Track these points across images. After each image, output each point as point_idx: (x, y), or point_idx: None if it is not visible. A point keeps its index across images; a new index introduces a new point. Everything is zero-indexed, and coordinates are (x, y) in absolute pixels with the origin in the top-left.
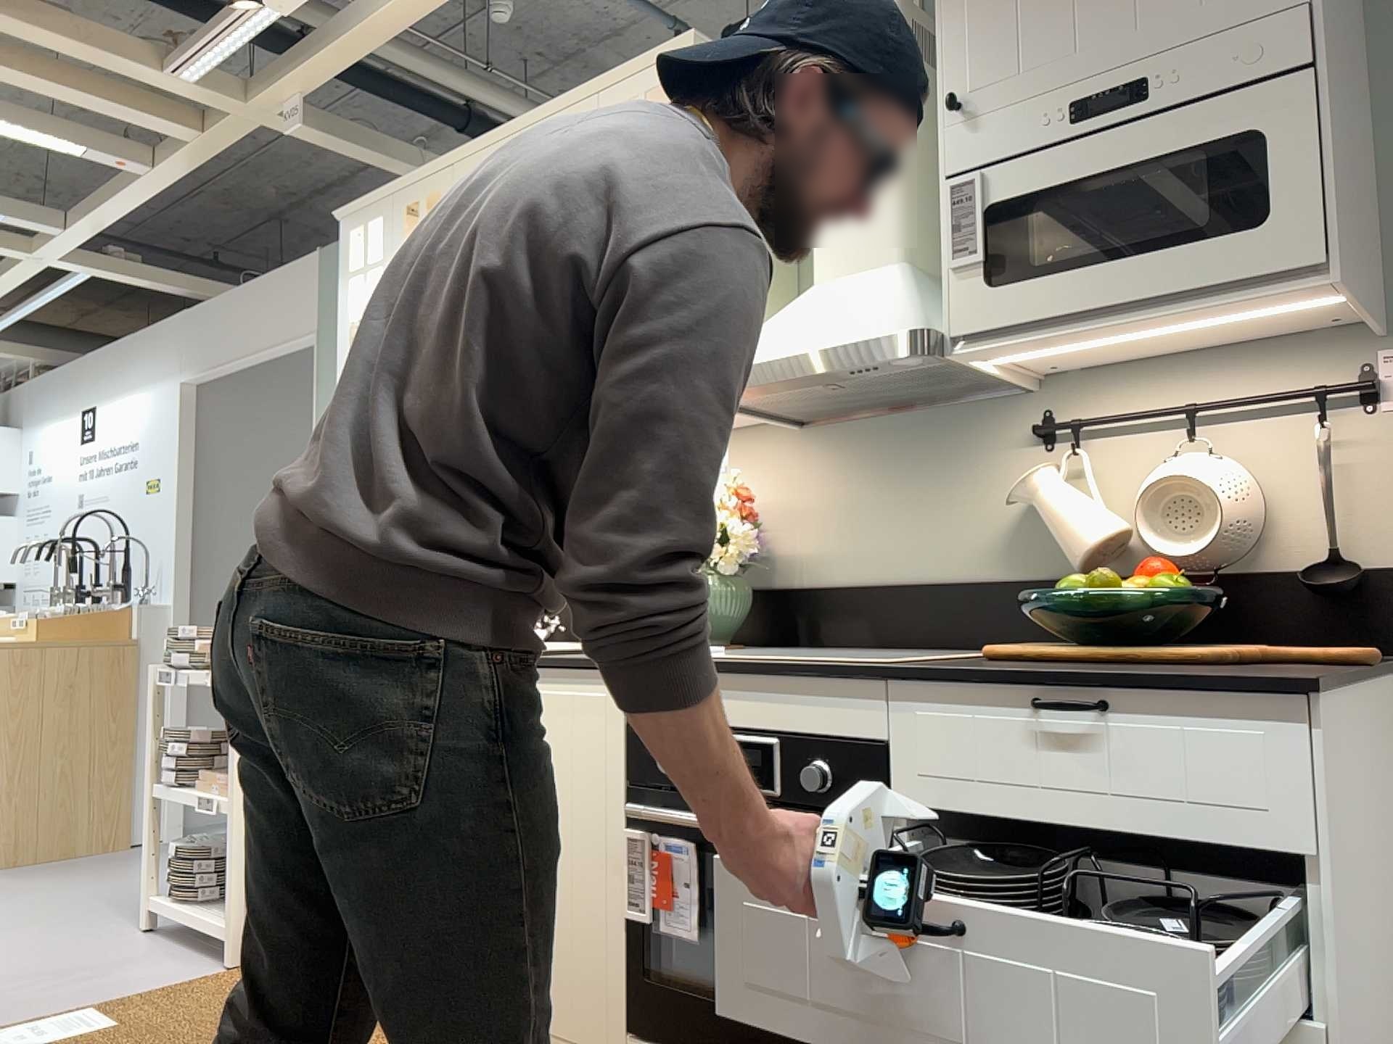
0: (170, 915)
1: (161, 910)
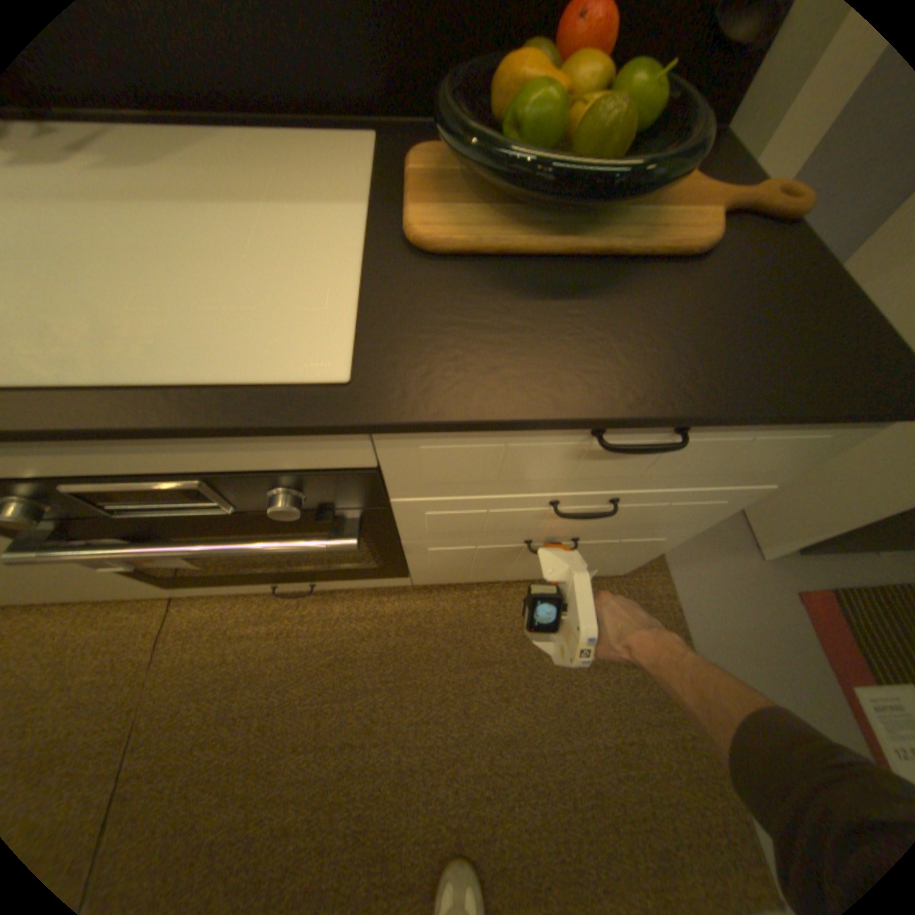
0: None
1: None
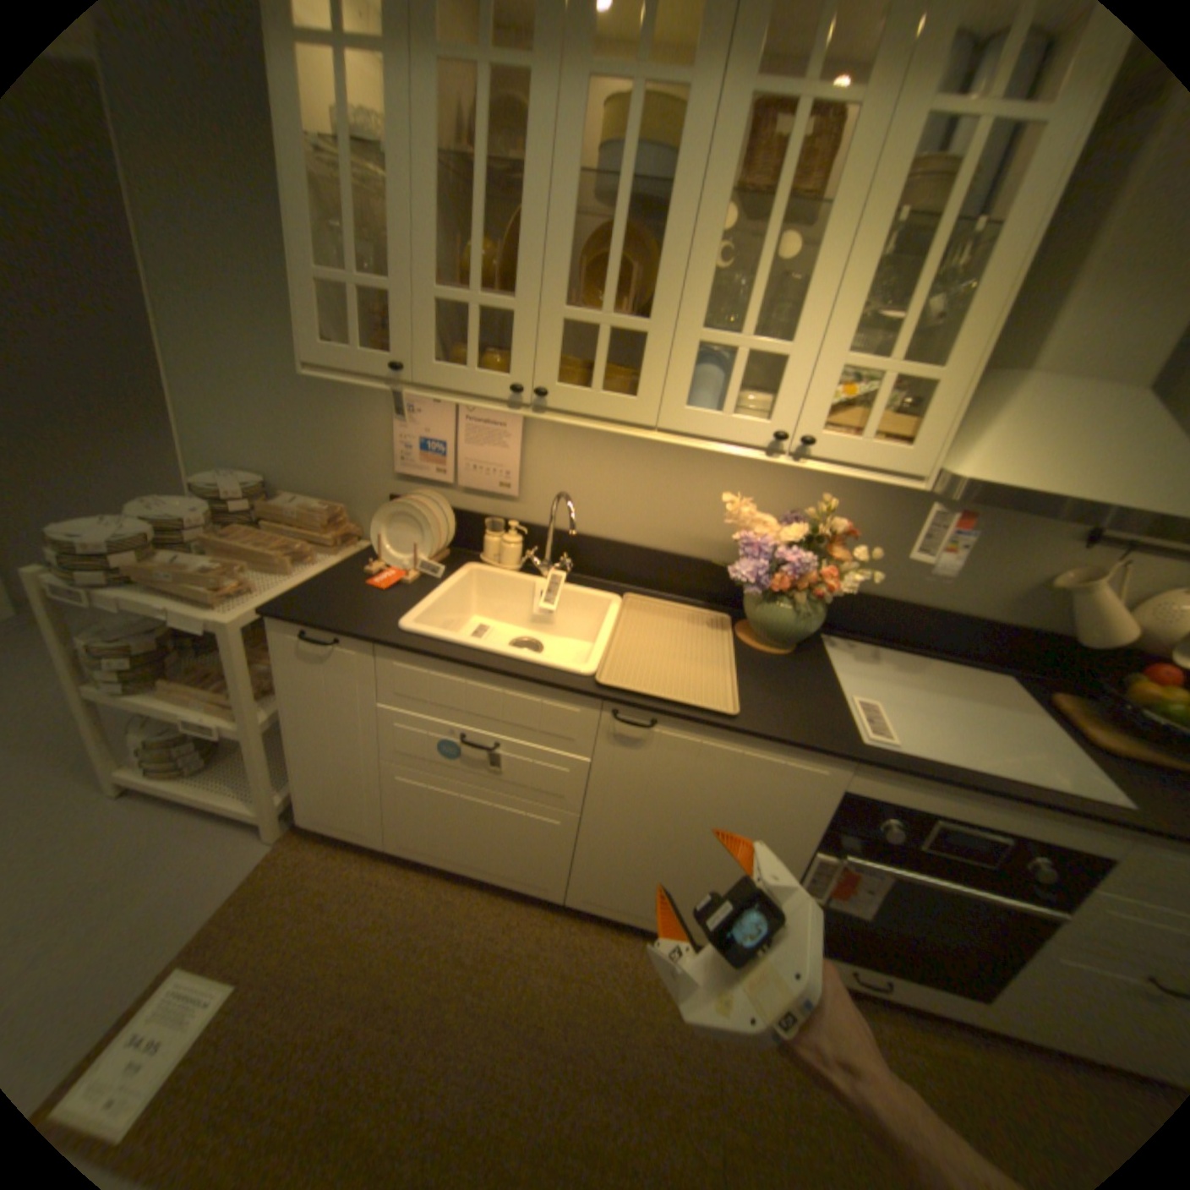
0: (156, 794)
1: (138, 788)
